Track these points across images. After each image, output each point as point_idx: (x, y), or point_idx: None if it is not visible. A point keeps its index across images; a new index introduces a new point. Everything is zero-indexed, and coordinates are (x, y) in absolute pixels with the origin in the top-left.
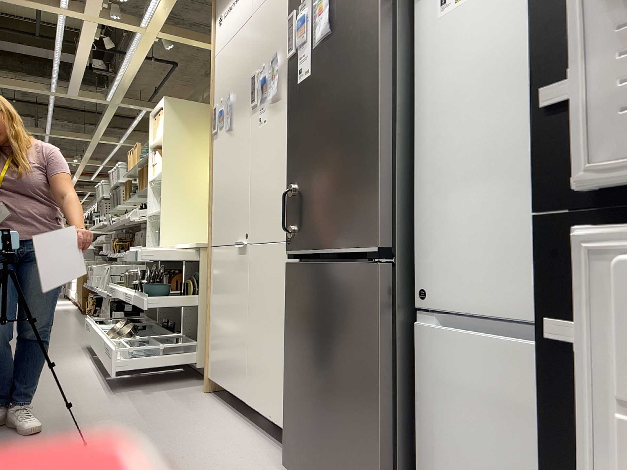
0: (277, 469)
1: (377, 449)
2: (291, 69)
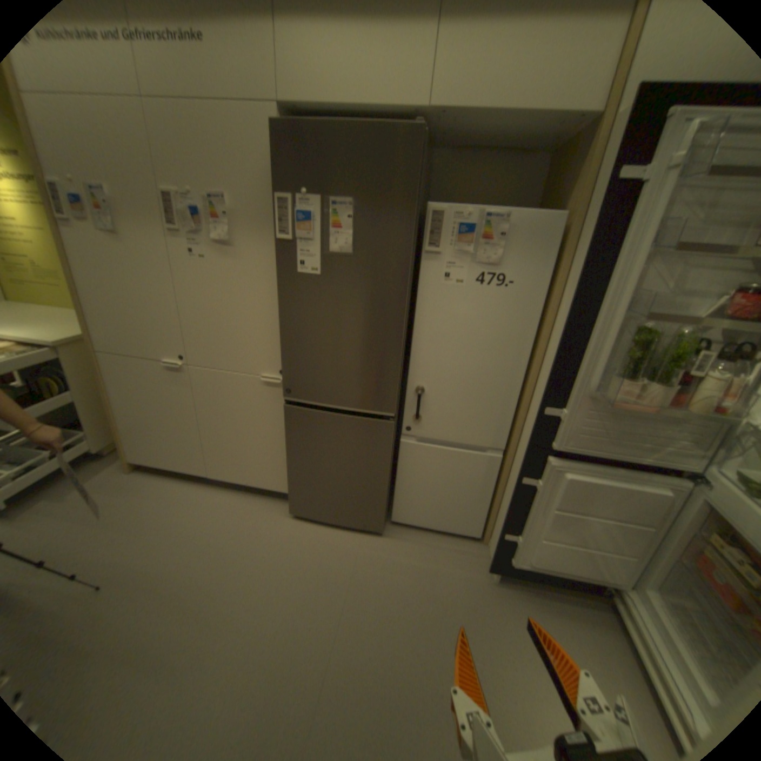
0: (277, 513)
1: (381, 497)
2: (282, 250)
